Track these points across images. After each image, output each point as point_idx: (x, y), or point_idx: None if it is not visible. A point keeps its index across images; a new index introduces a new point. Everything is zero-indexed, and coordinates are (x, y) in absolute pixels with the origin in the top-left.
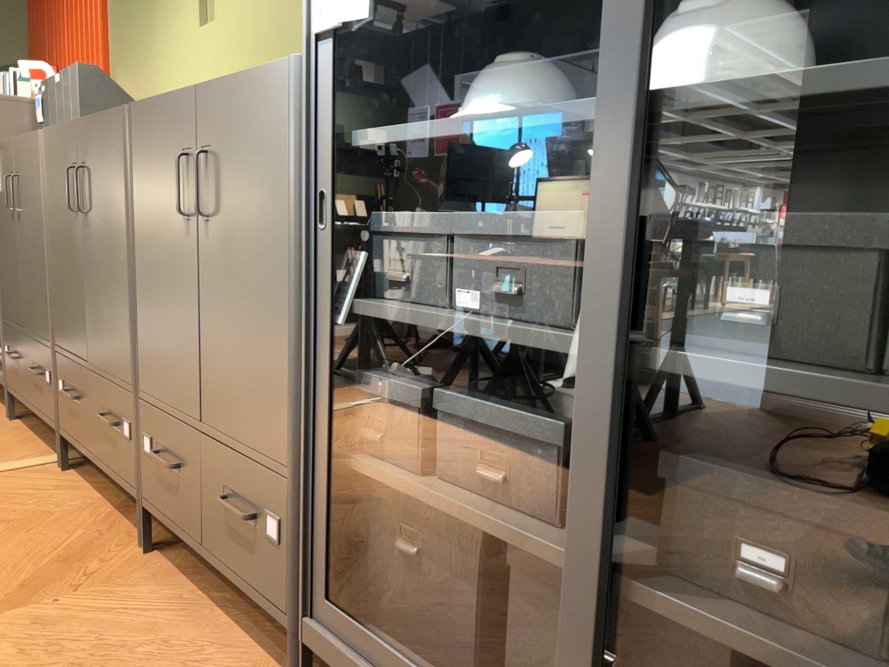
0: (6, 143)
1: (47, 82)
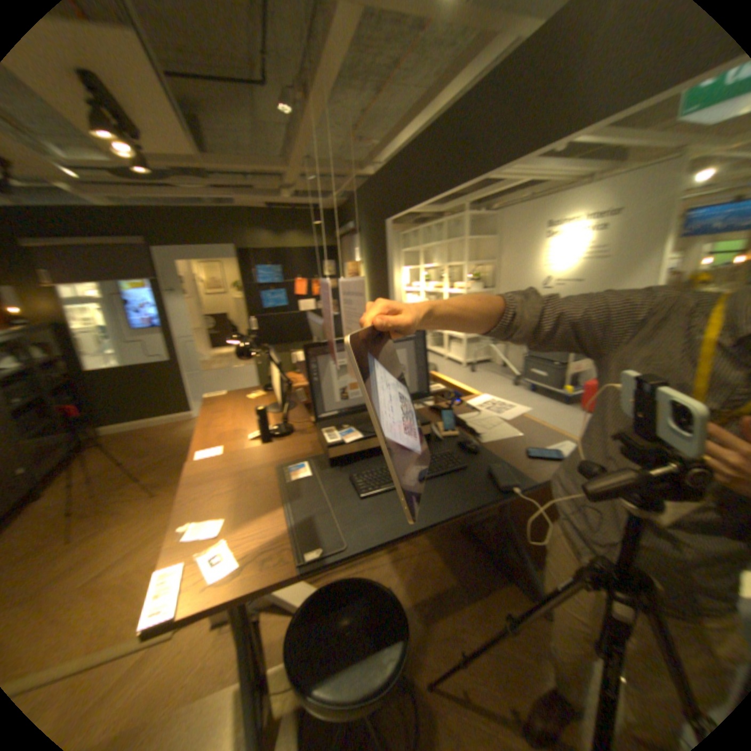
0: None
1: None
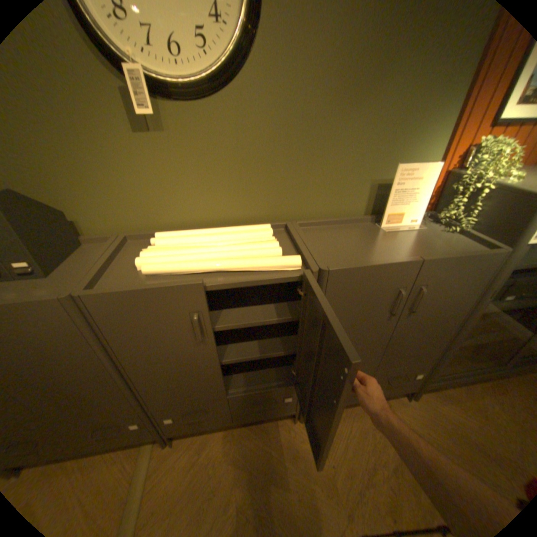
0: None
1: None
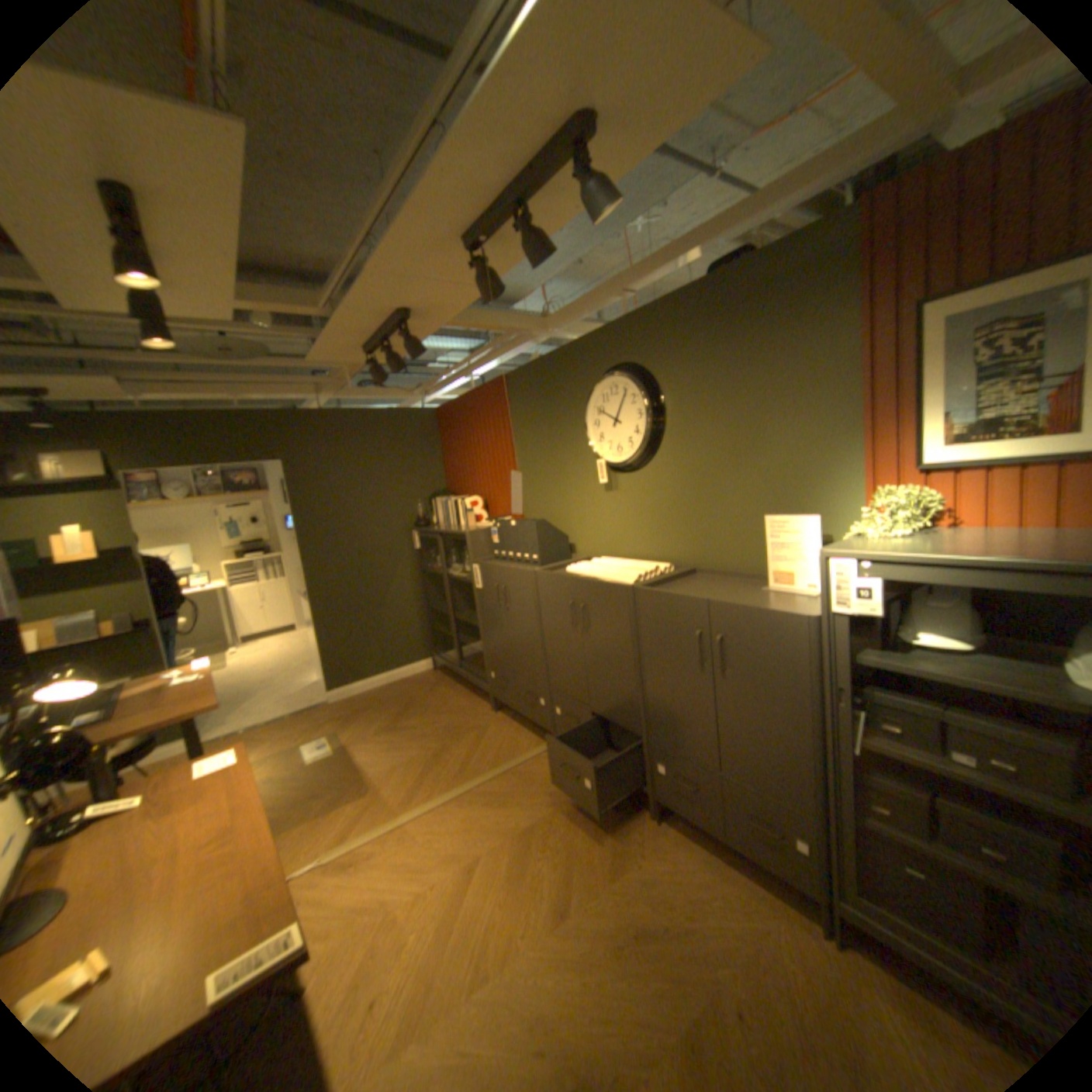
0: (489, 564)
1: (500, 521)
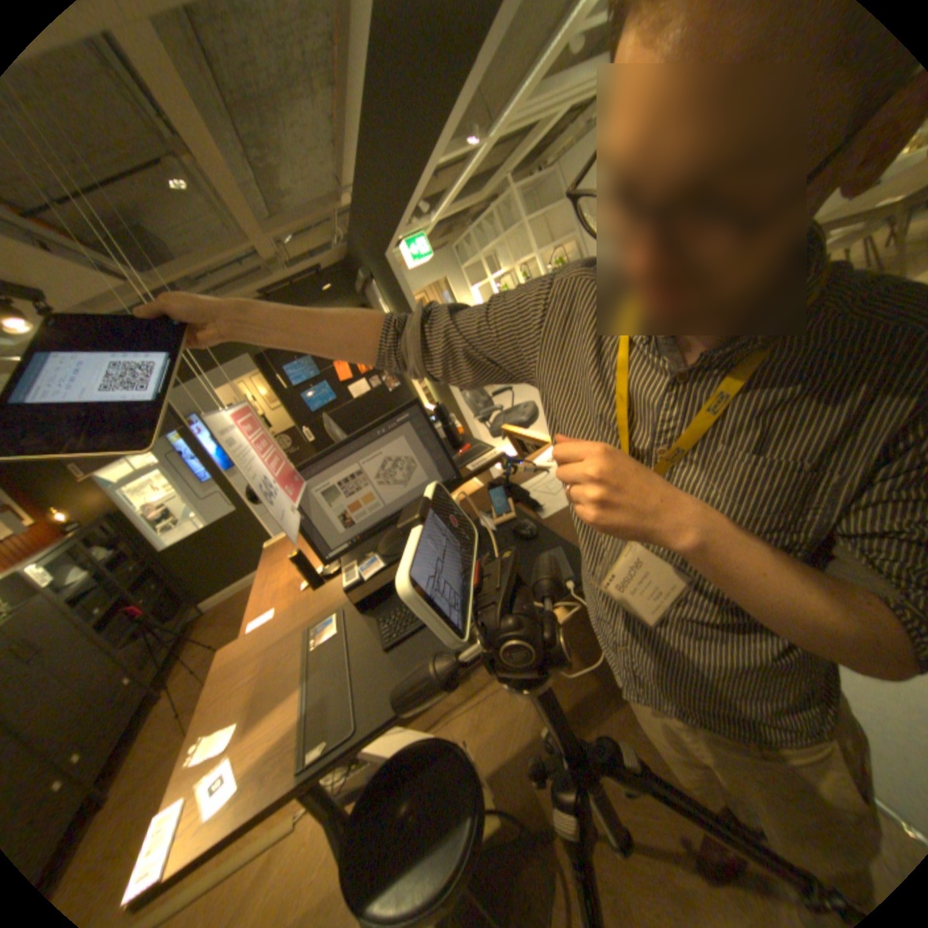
0: None
1: None
